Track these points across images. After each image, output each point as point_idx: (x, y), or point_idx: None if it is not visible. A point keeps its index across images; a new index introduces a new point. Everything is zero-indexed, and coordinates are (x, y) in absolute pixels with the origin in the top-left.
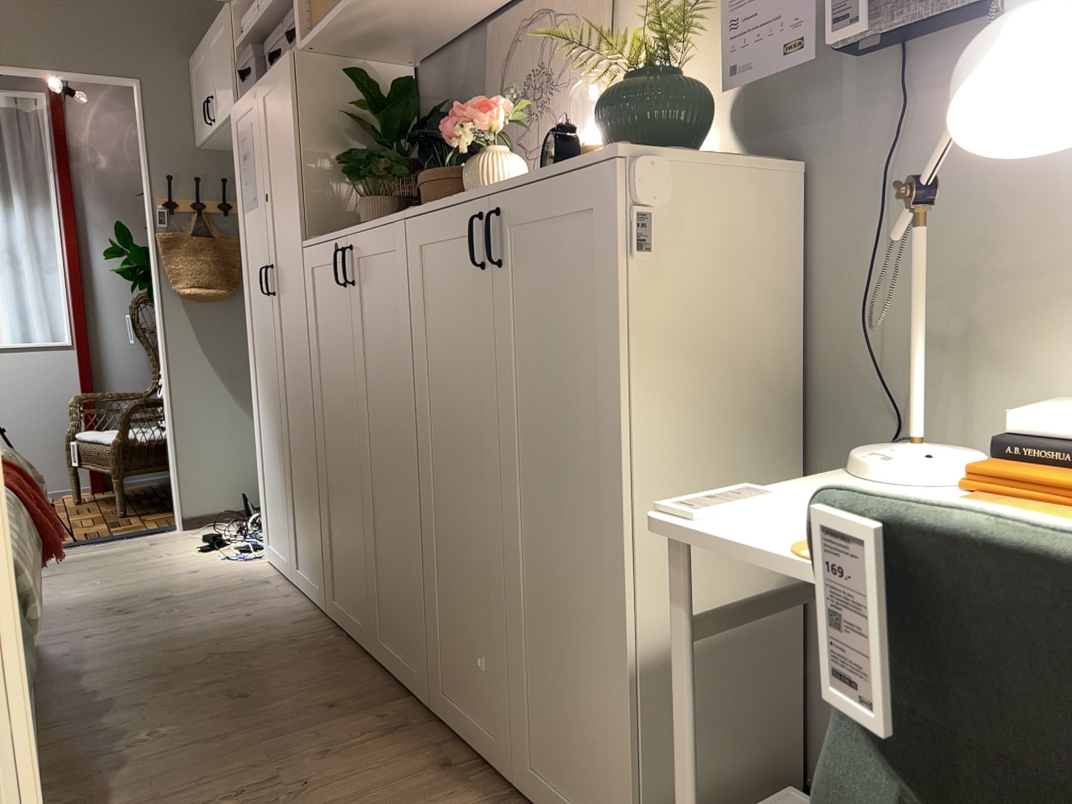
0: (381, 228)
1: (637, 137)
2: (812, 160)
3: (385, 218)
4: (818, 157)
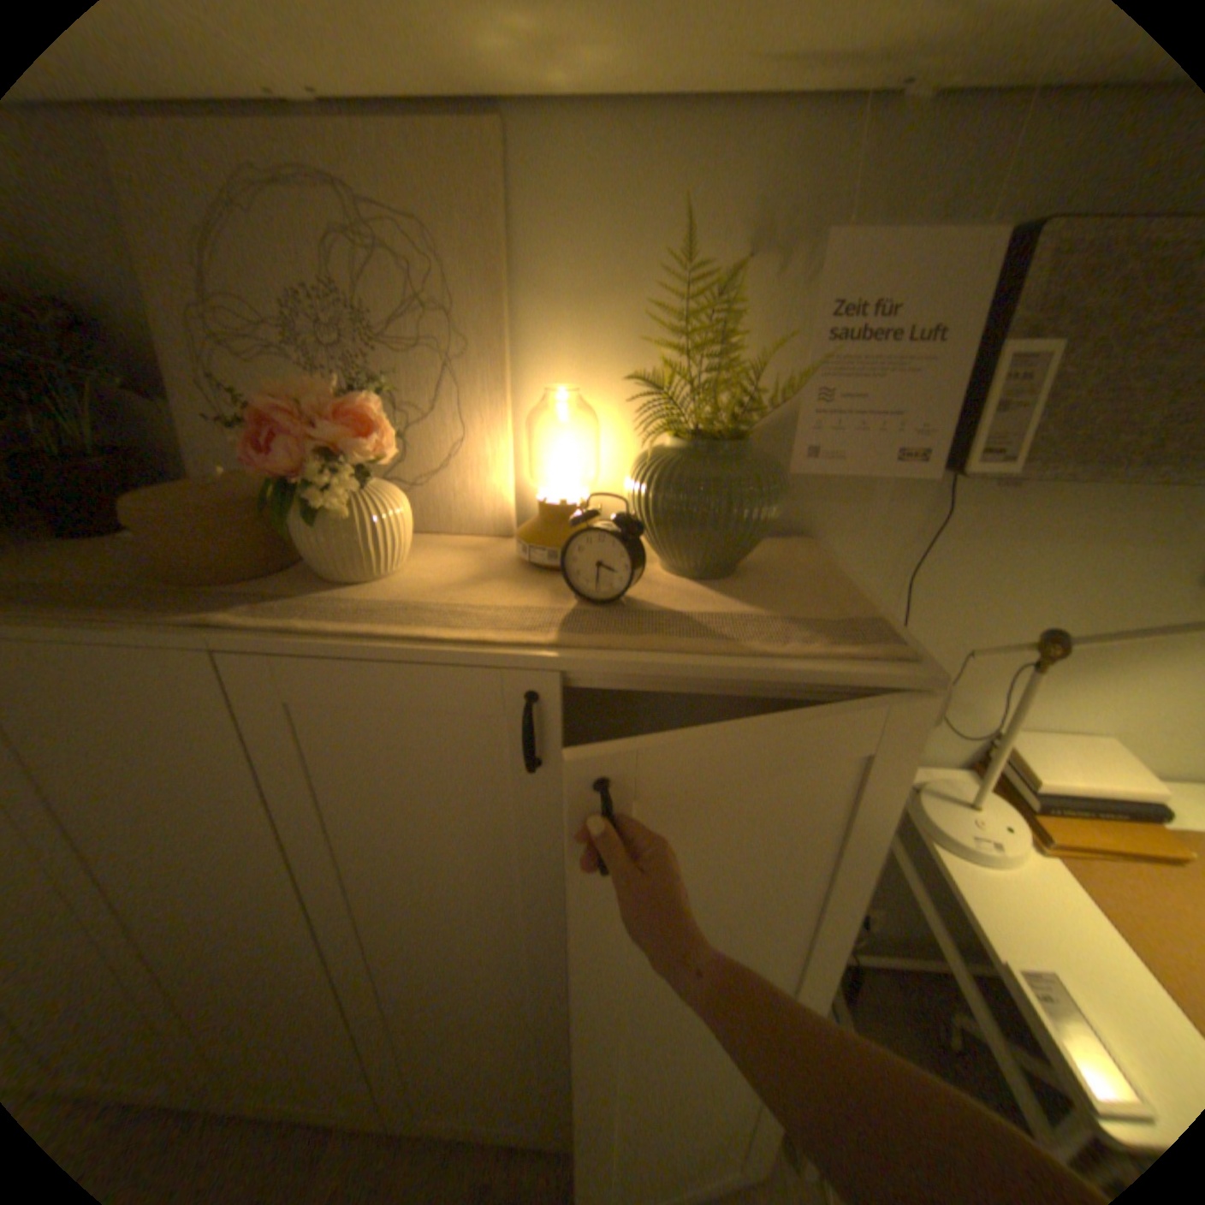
0: (99, 644)
1: (738, 540)
2: (825, 531)
3: (83, 613)
4: (830, 528)
